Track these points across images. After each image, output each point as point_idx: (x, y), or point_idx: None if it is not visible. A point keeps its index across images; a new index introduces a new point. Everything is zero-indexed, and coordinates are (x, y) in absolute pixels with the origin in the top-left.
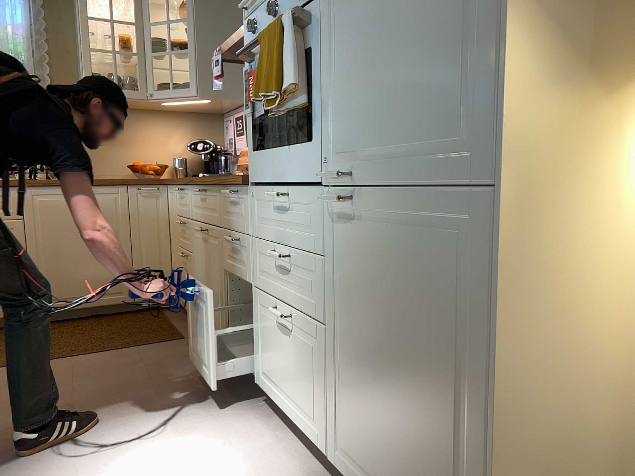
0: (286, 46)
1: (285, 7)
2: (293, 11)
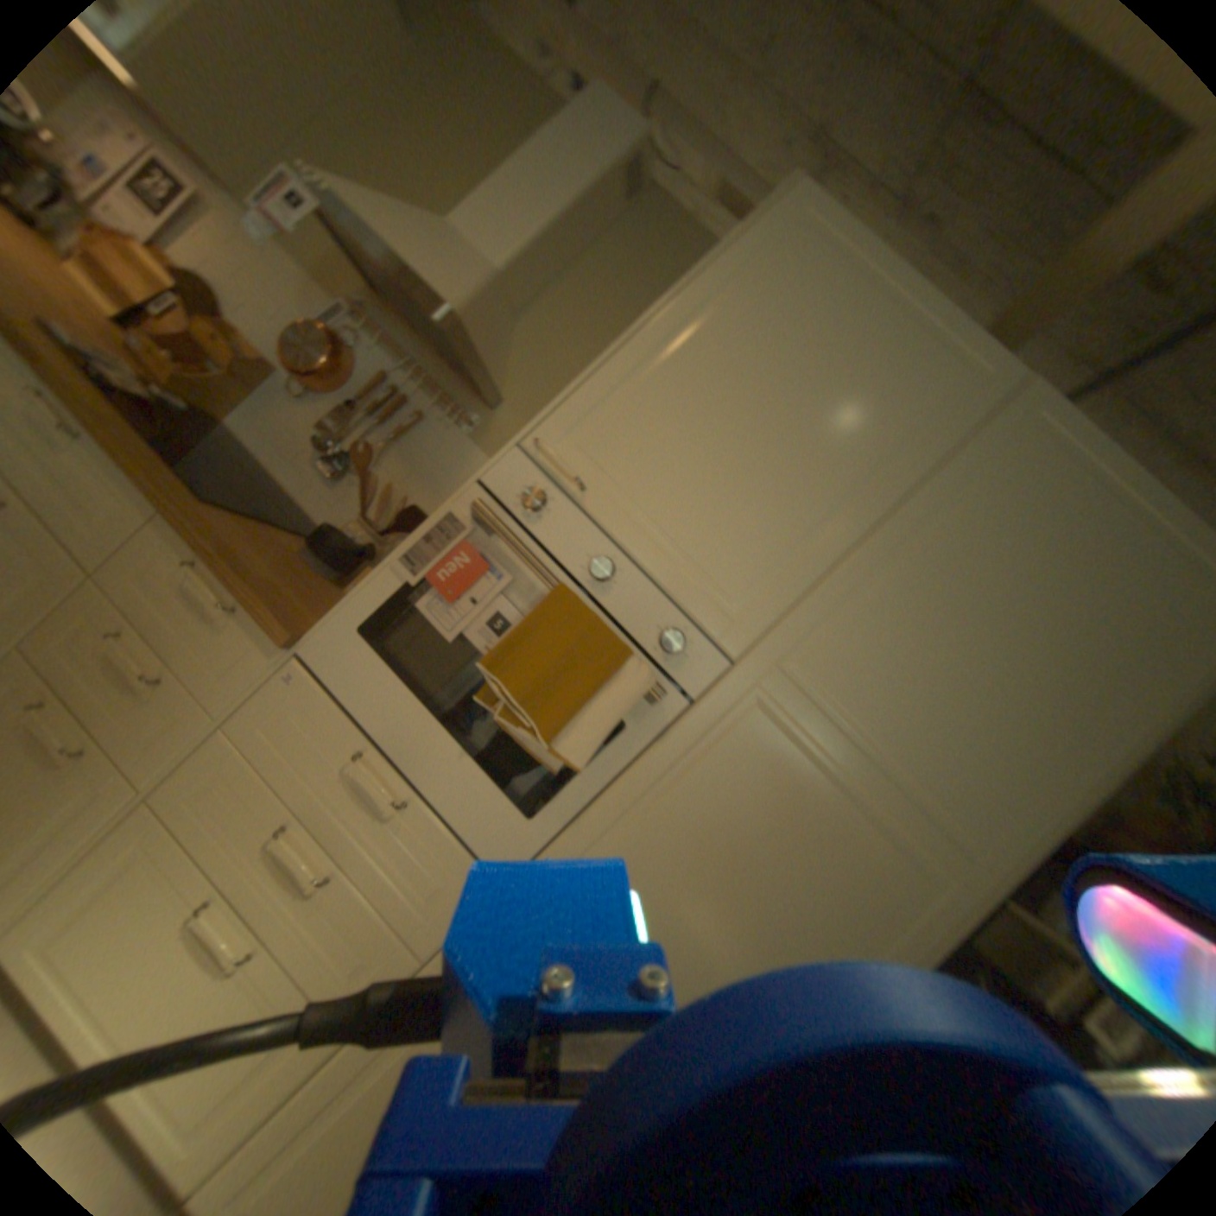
0: (605, 705)
1: (618, 599)
2: (654, 688)
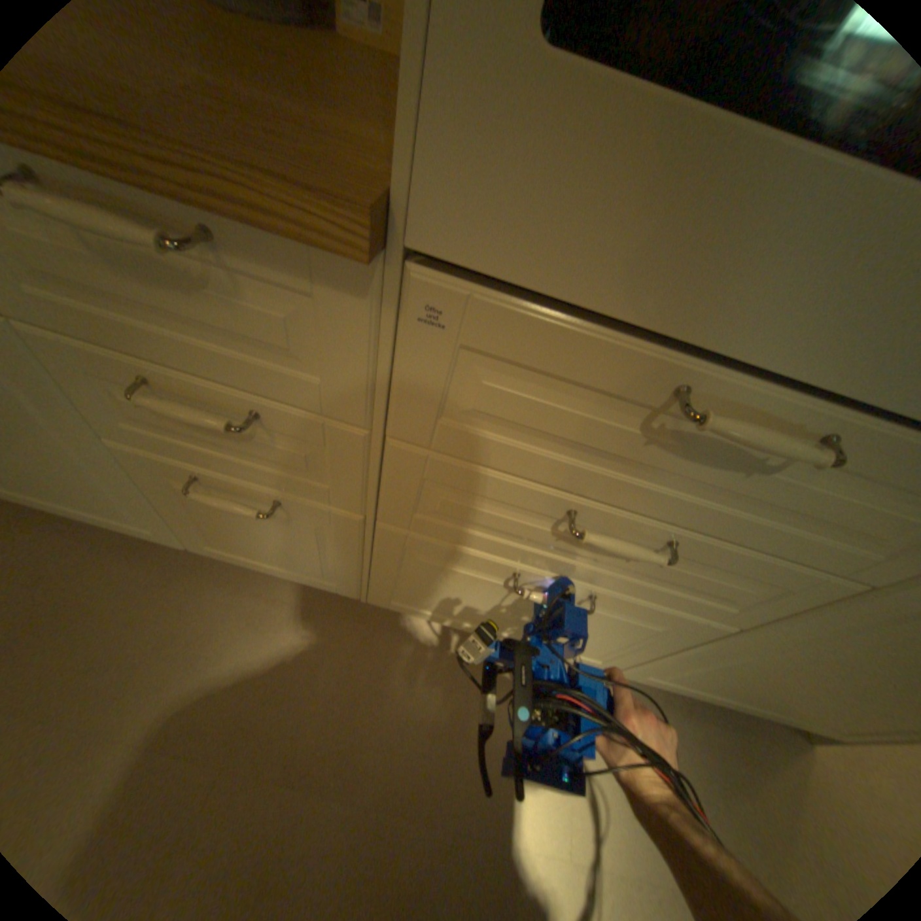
0: None
1: None
2: None
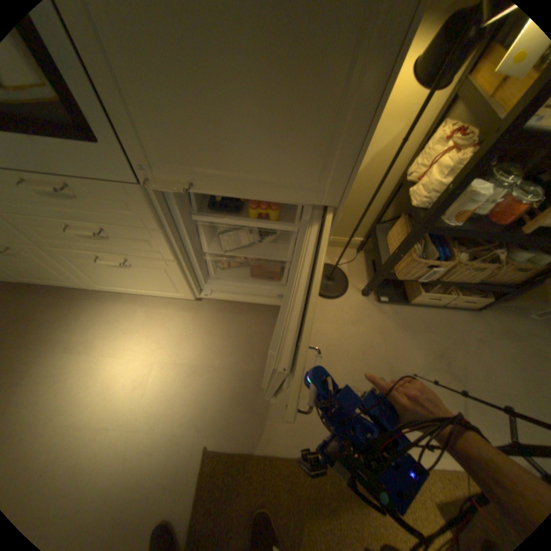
0: None
1: None
2: None
